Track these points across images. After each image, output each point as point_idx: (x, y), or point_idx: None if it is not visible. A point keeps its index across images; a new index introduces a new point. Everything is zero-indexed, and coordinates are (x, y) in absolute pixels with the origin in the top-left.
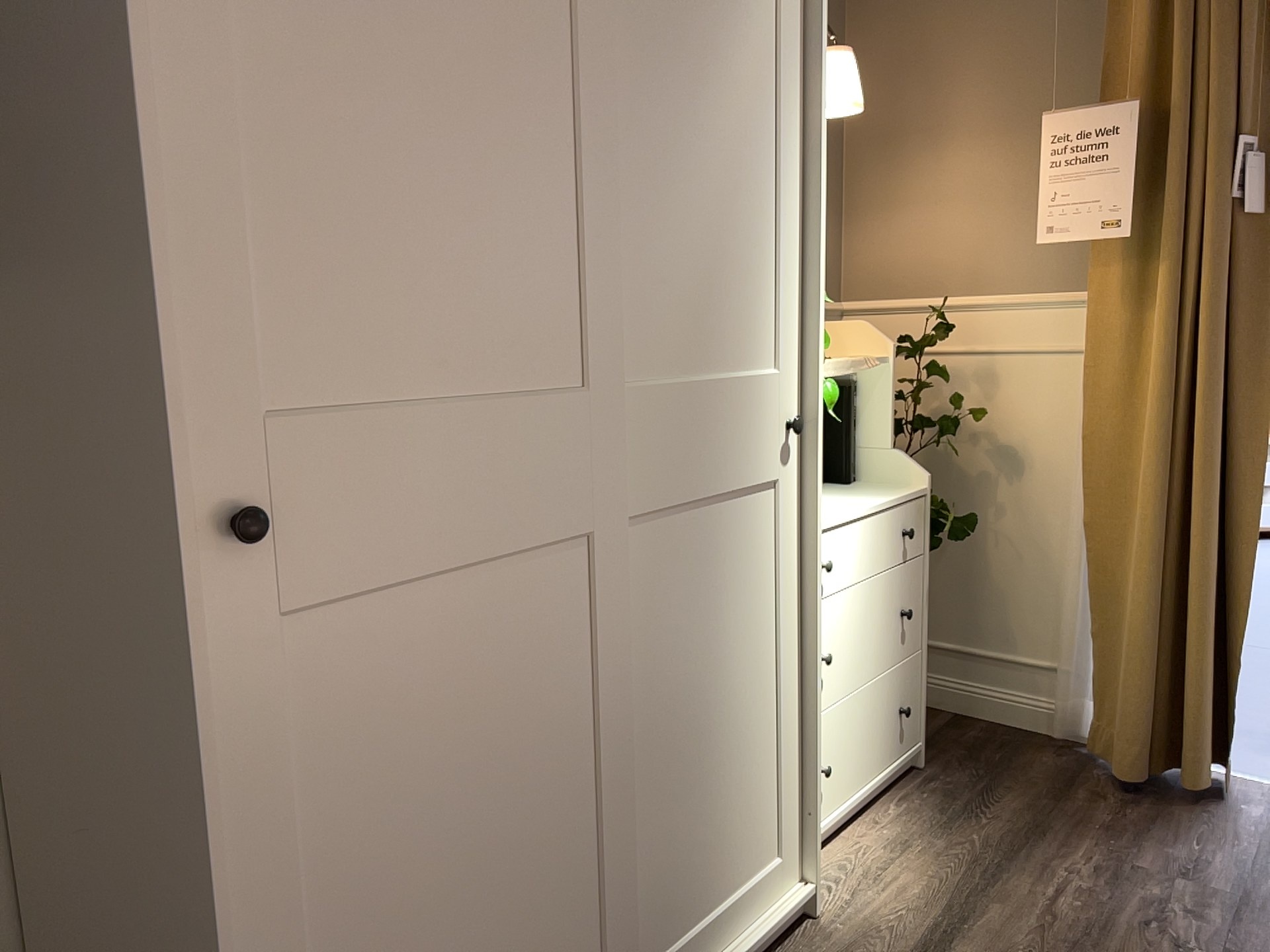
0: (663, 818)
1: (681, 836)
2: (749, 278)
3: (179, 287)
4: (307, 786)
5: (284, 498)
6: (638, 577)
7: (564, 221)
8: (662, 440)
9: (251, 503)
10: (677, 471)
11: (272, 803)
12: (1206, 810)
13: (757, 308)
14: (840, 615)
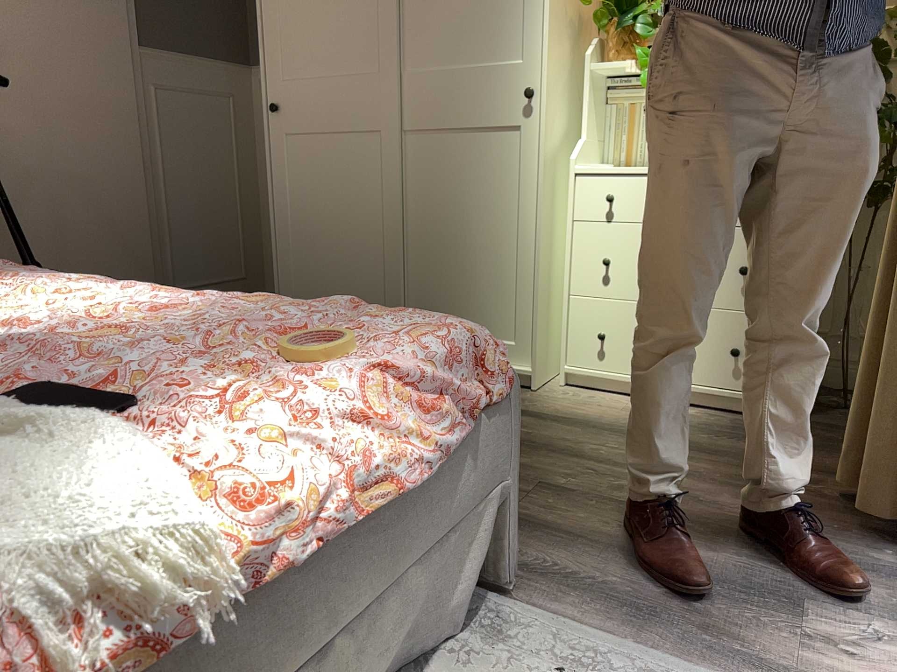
0: (430, 271)
1: (441, 285)
2: (496, 11)
3: (266, 51)
4: (293, 184)
5: (286, 105)
6: (417, 158)
7: (371, 9)
8: (429, 98)
9: (279, 105)
10: (438, 113)
11: (284, 184)
12: (858, 537)
13: (503, 28)
14: (634, 239)
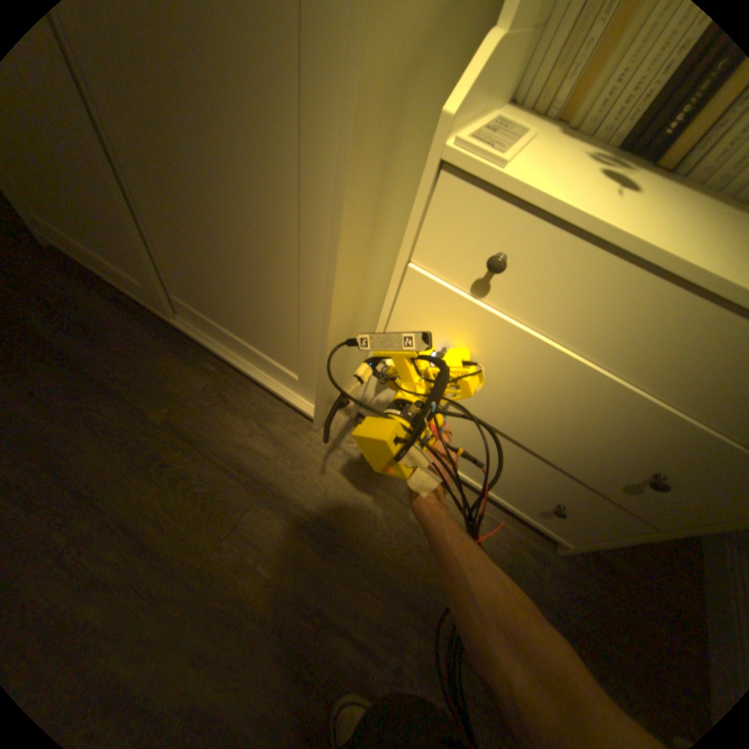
0: (175, 240)
1: (196, 268)
2: None
3: None
4: None
5: None
6: None
7: None
8: None
9: None
10: None
11: None
12: None
13: None
14: (506, 343)
